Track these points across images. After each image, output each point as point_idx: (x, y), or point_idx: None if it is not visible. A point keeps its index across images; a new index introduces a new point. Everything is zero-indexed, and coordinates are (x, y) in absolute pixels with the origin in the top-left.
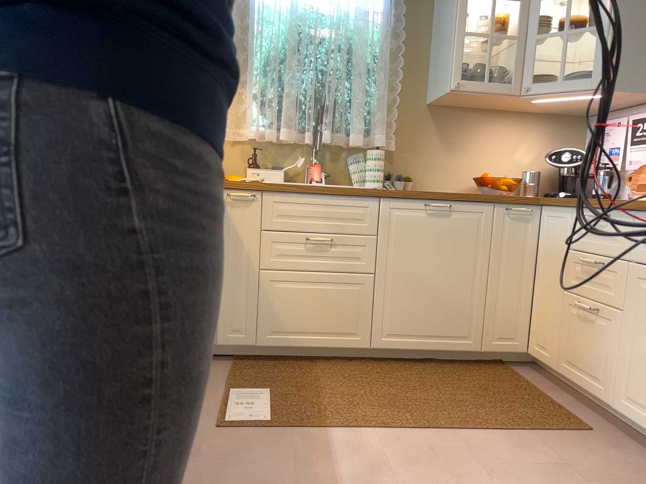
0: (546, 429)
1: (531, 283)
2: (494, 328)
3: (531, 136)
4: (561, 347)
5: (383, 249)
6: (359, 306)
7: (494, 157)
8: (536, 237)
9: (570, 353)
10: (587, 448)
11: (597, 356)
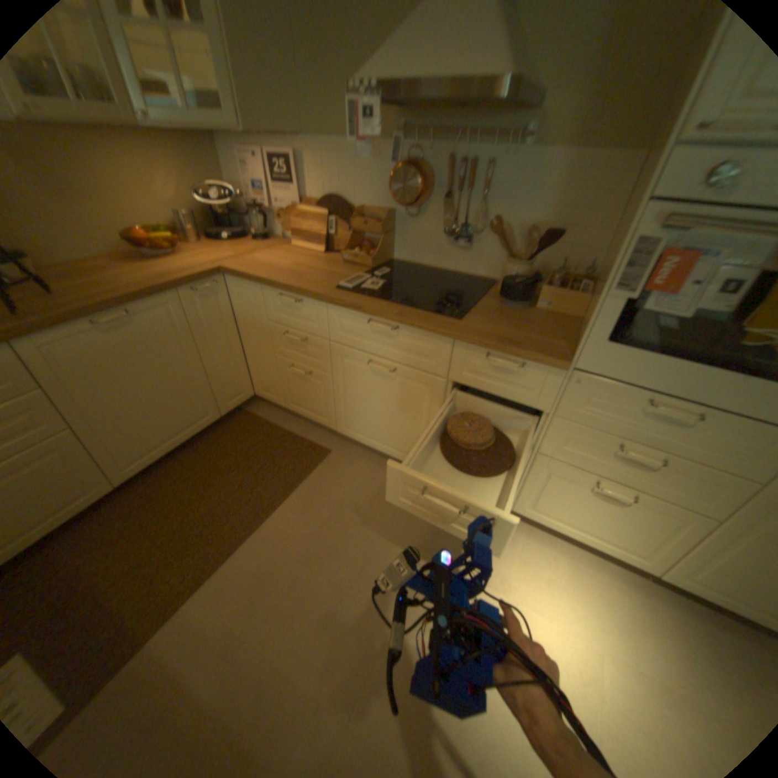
0: (307, 471)
1: (239, 344)
2: (224, 394)
3: (161, 161)
4: (285, 392)
5: (62, 398)
6: (72, 467)
7: (128, 196)
8: (228, 304)
9: (294, 397)
10: (336, 472)
11: (317, 400)
